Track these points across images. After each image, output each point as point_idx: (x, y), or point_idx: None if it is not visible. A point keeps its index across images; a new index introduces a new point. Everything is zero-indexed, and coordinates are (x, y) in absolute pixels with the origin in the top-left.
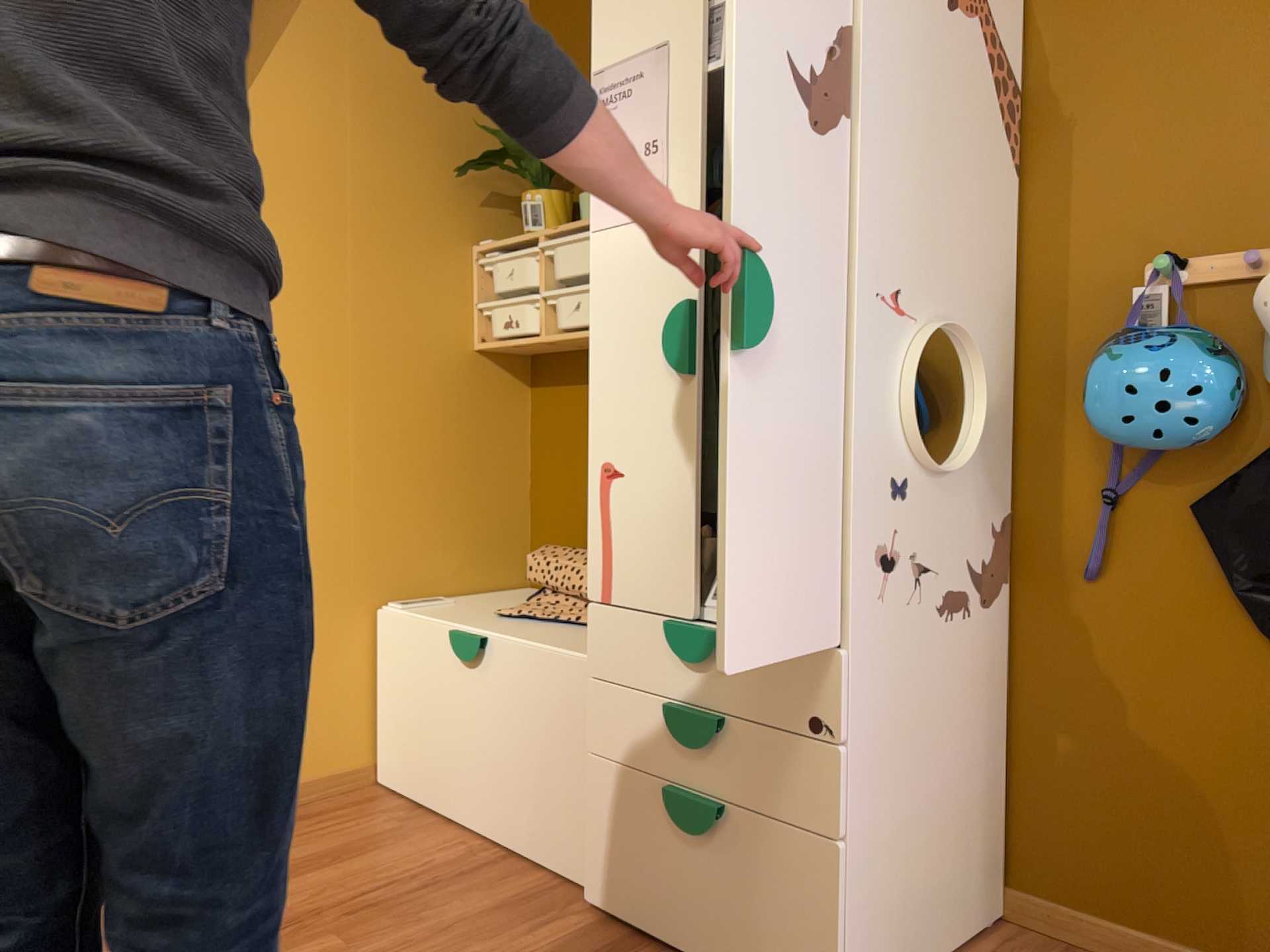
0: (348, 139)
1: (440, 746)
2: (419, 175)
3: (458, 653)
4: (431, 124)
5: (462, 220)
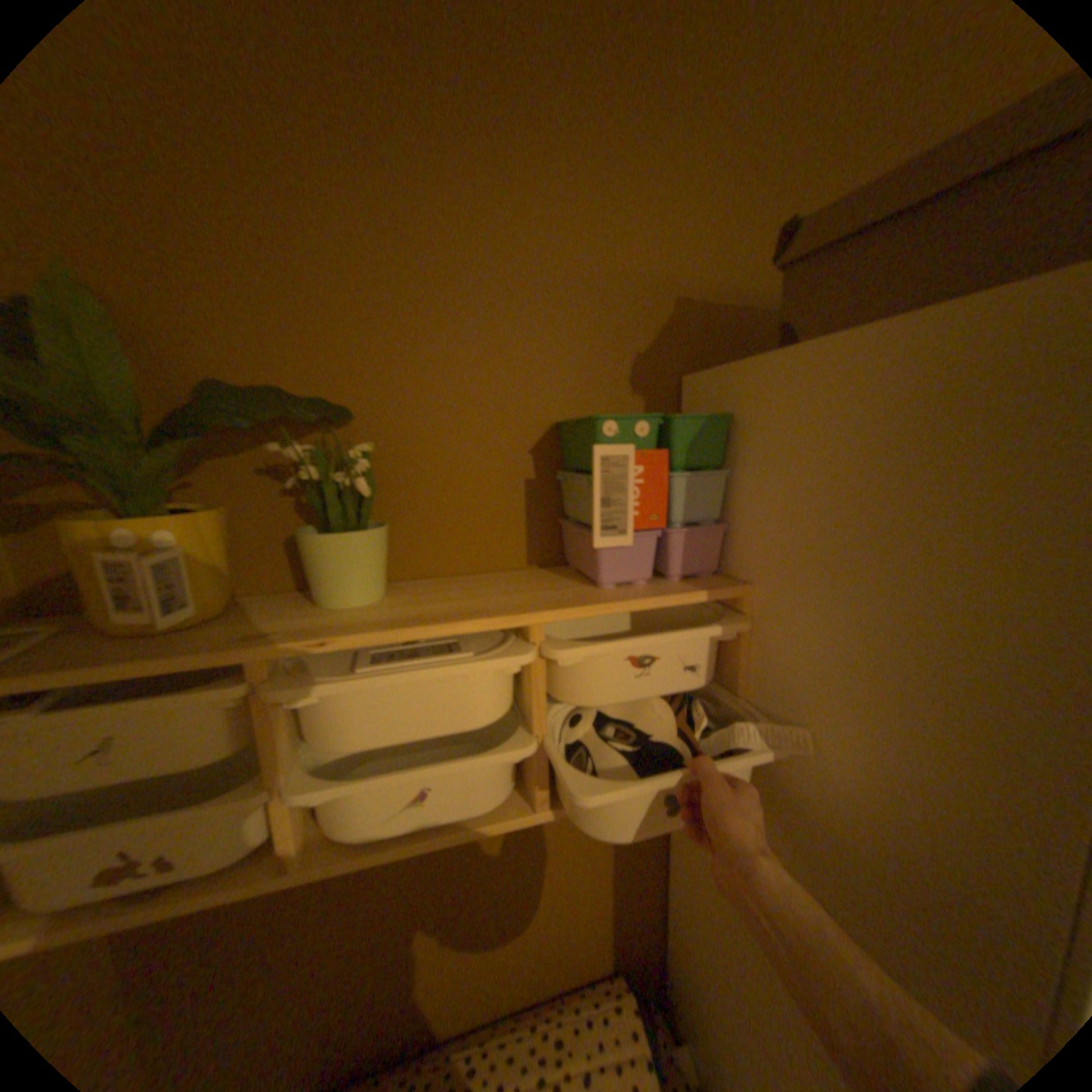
0: None
1: None
2: None
3: None
4: None
5: None
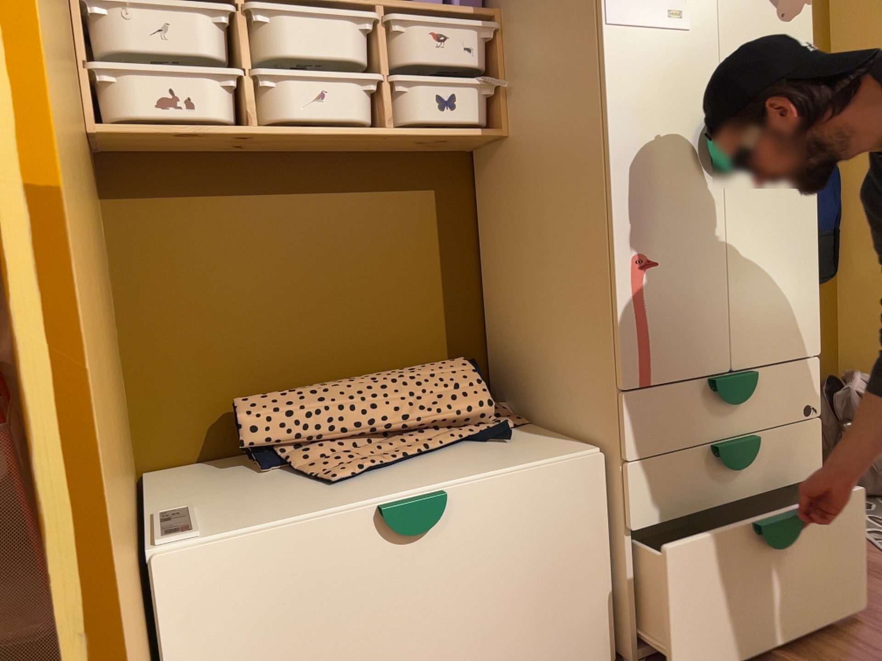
0: None
1: None
2: None
3: (404, 532)
4: None
5: None
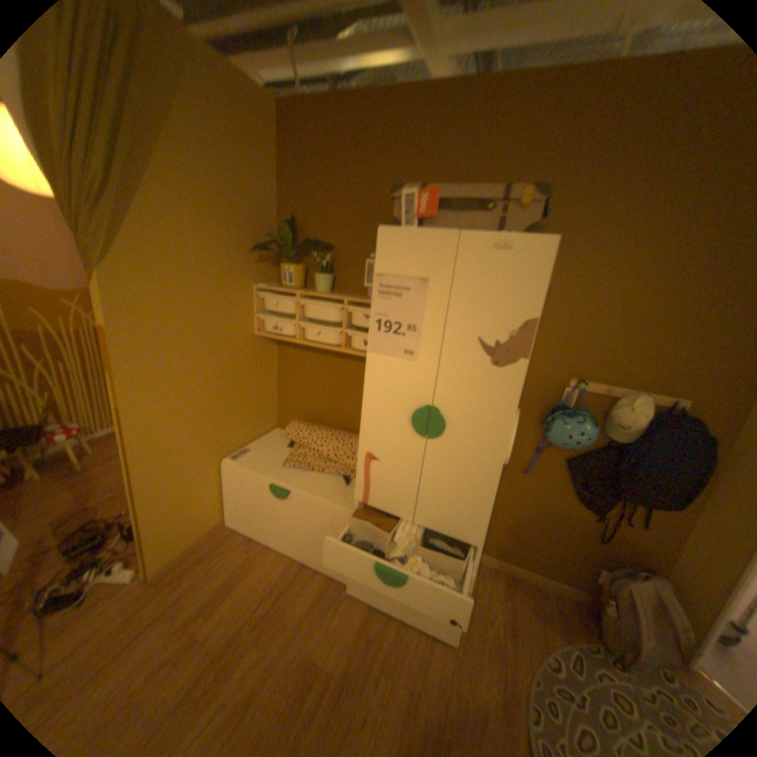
0: (189, 235)
1: (263, 521)
2: (227, 250)
3: (275, 494)
4: (231, 220)
5: (248, 271)
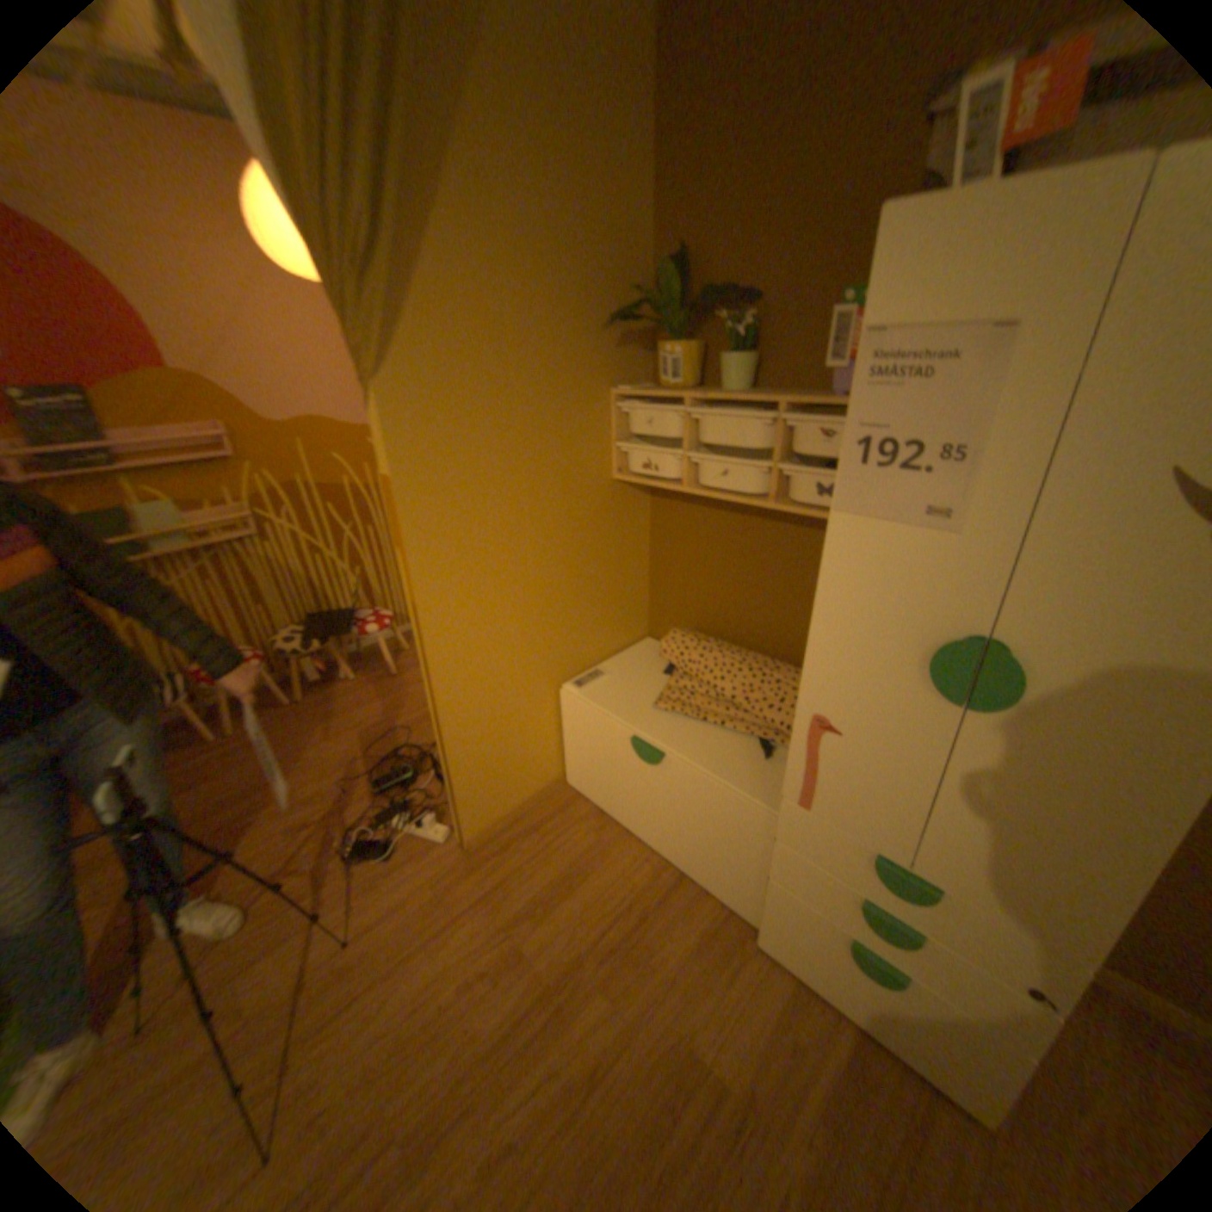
0: (504, 309)
1: (621, 791)
2: (565, 330)
3: (639, 754)
4: (572, 272)
5: (600, 365)
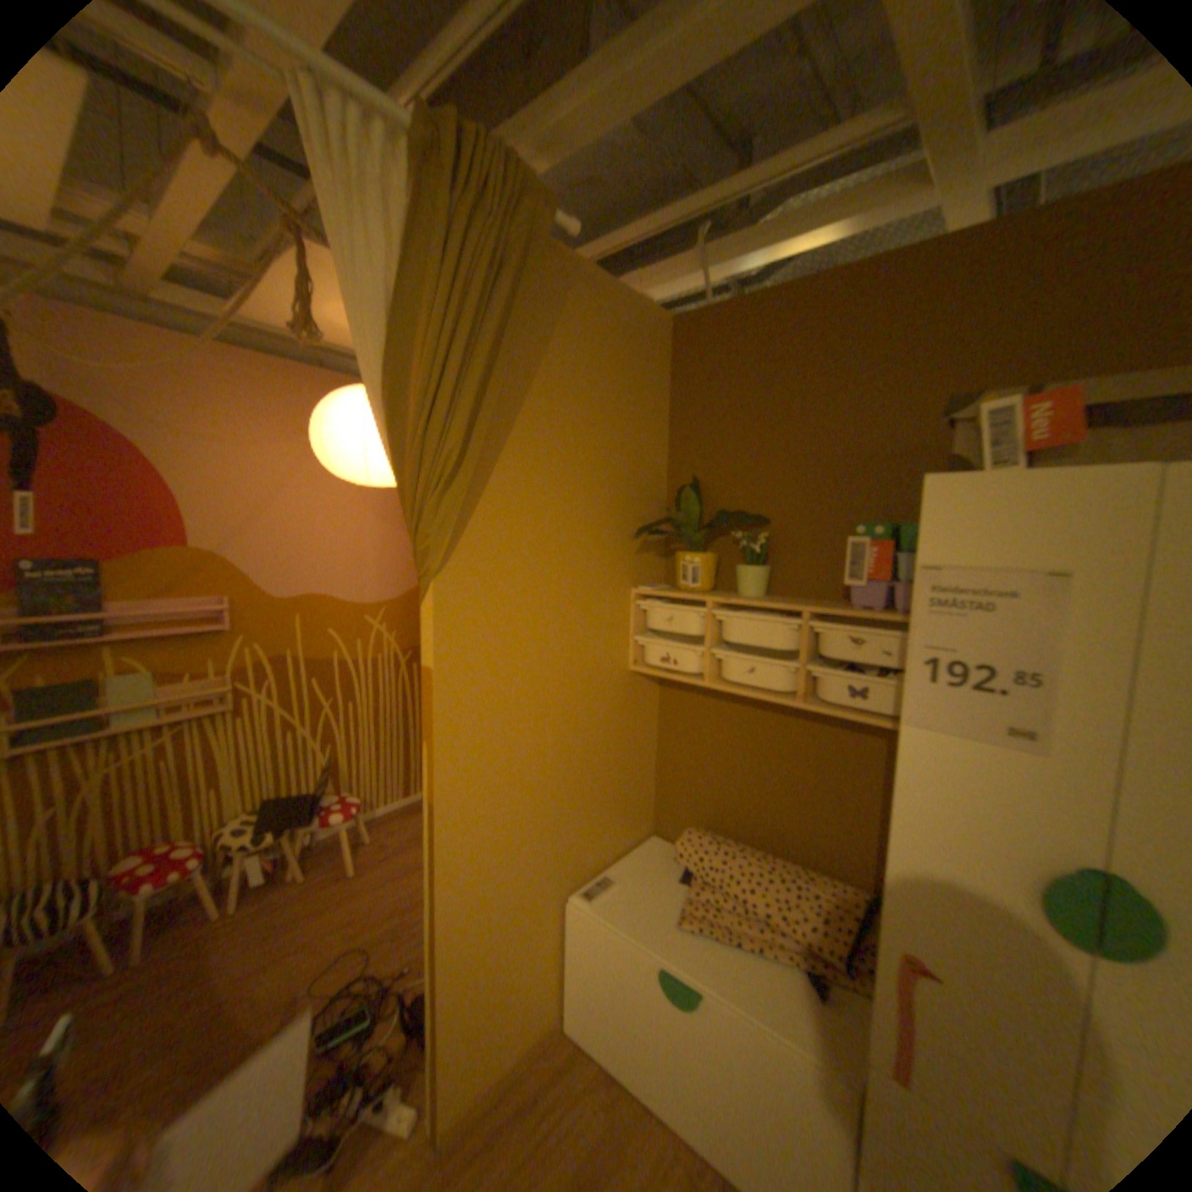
0: (552, 521)
1: (640, 1046)
2: (598, 539)
3: (669, 995)
4: (606, 494)
5: (624, 568)
